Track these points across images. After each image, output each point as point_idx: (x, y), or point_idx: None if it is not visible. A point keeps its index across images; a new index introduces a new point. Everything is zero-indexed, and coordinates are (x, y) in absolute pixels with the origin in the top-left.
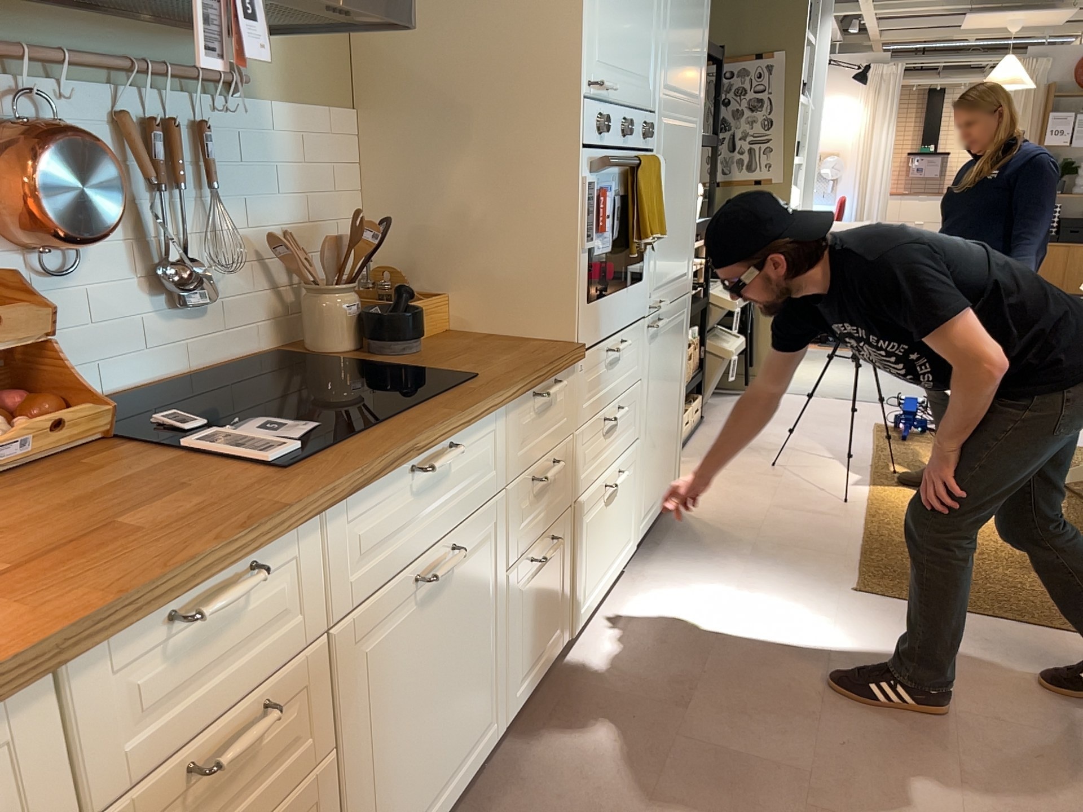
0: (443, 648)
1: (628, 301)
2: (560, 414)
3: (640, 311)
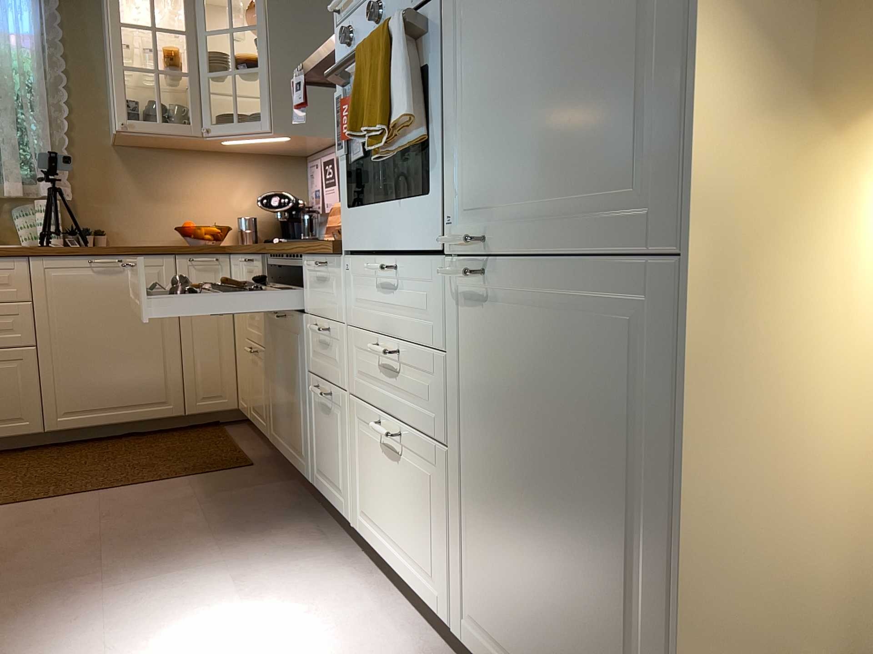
0: (285, 366)
1: (403, 219)
2: (334, 295)
3: (428, 240)
